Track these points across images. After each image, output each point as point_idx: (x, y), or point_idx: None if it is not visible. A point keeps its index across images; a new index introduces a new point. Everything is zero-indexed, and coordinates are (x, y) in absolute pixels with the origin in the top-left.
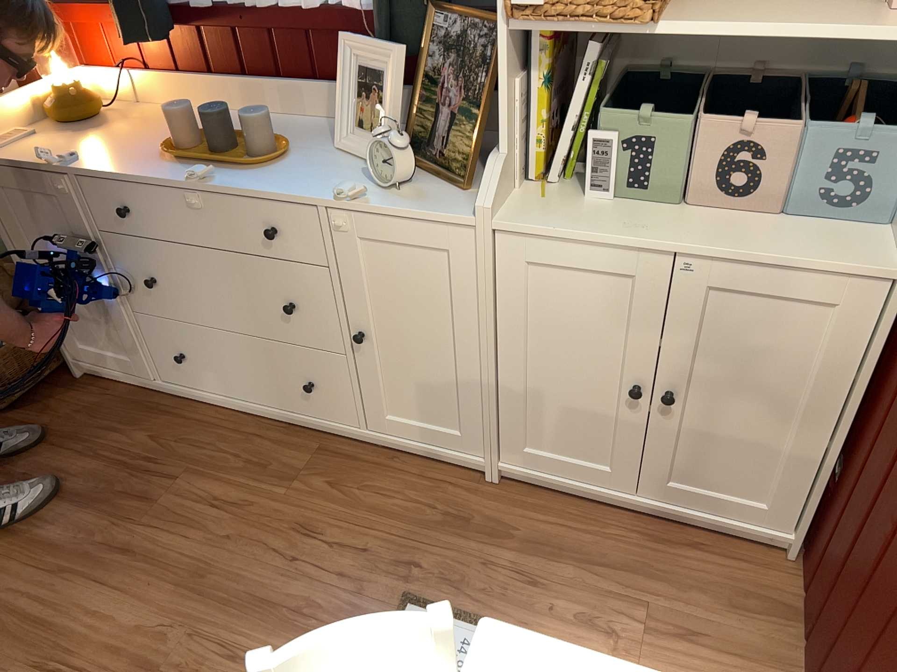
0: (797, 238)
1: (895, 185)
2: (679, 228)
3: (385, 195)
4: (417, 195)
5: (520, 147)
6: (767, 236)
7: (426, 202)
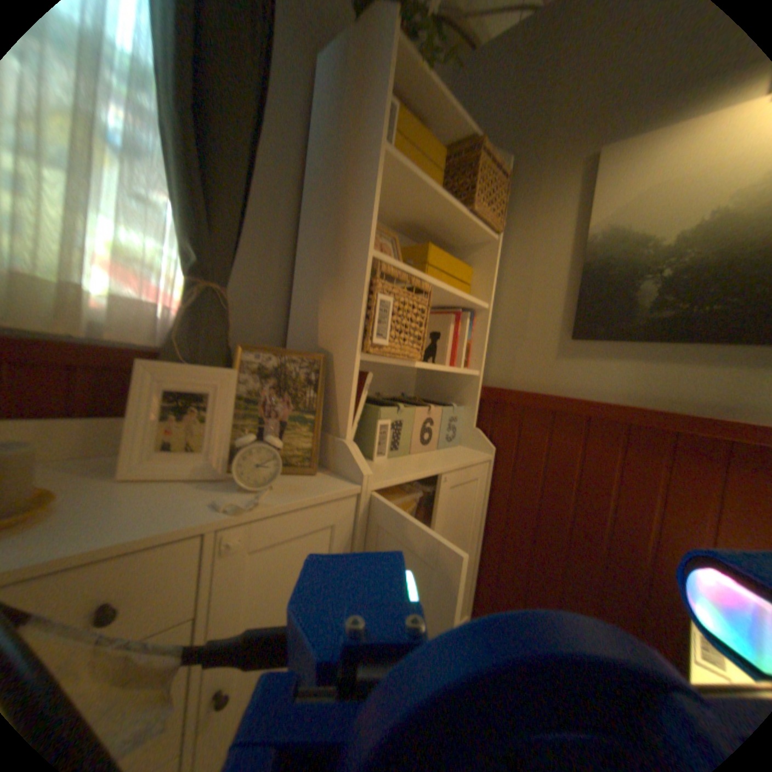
0: (455, 454)
1: (464, 426)
2: (426, 461)
3: (267, 493)
4: (286, 486)
5: (354, 431)
6: (448, 456)
7: (305, 488)
